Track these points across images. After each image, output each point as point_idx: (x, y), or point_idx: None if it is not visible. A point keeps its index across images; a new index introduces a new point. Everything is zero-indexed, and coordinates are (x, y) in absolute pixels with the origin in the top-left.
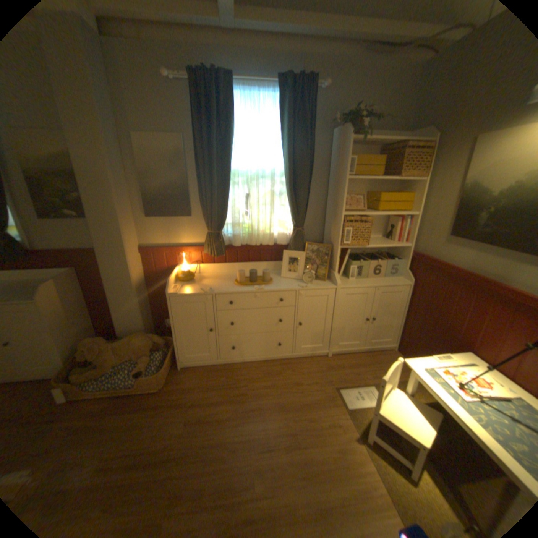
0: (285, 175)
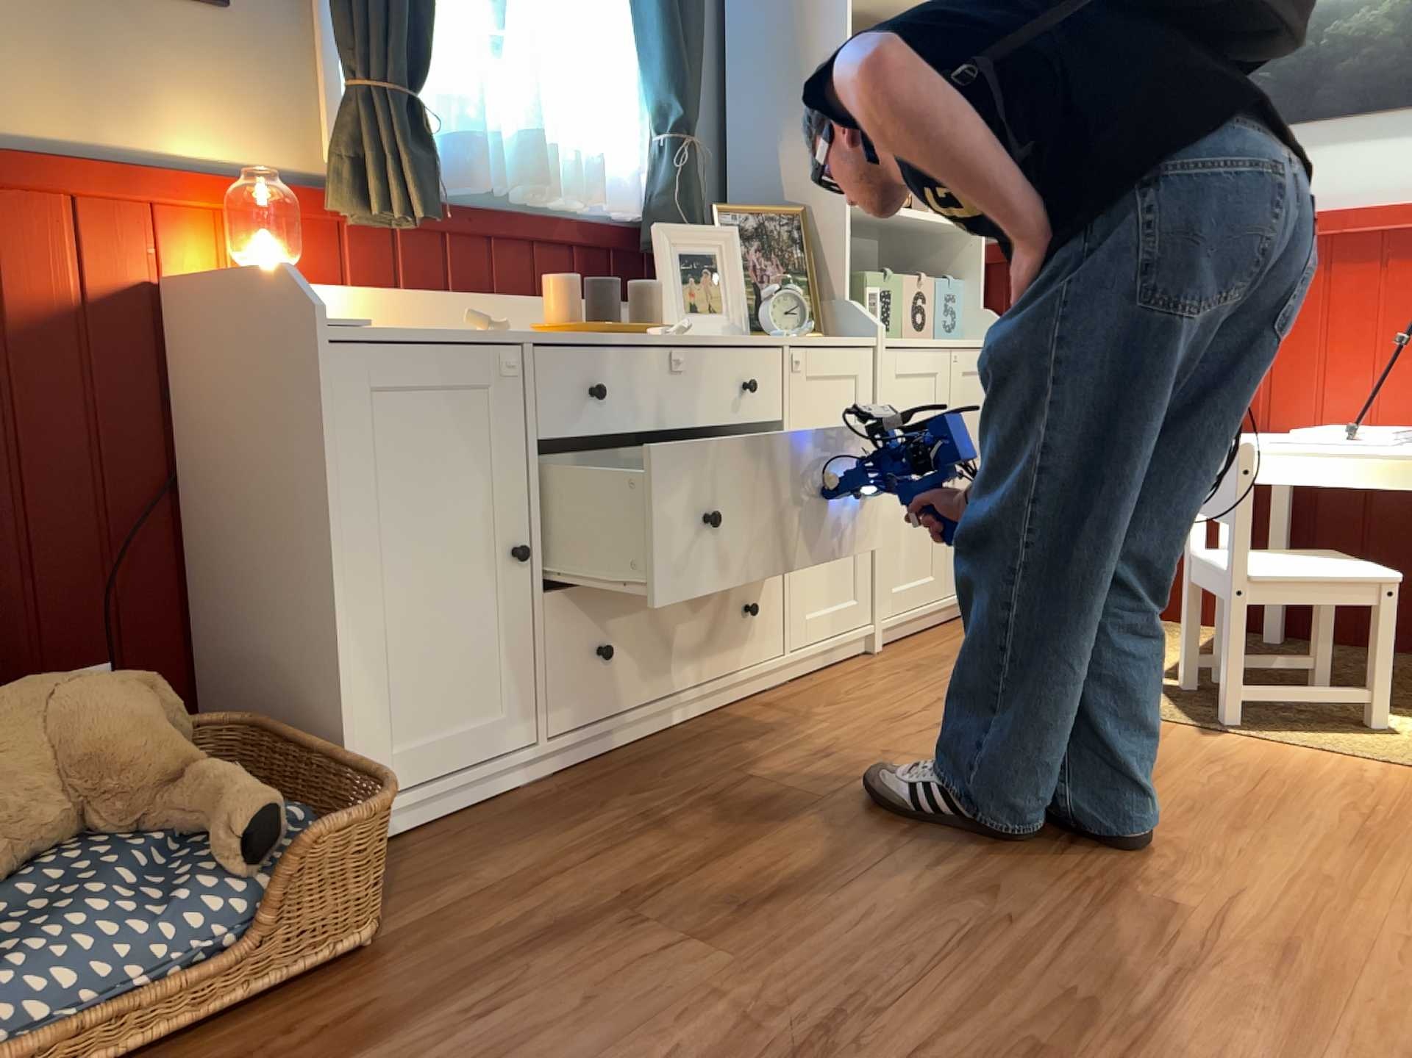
0: None
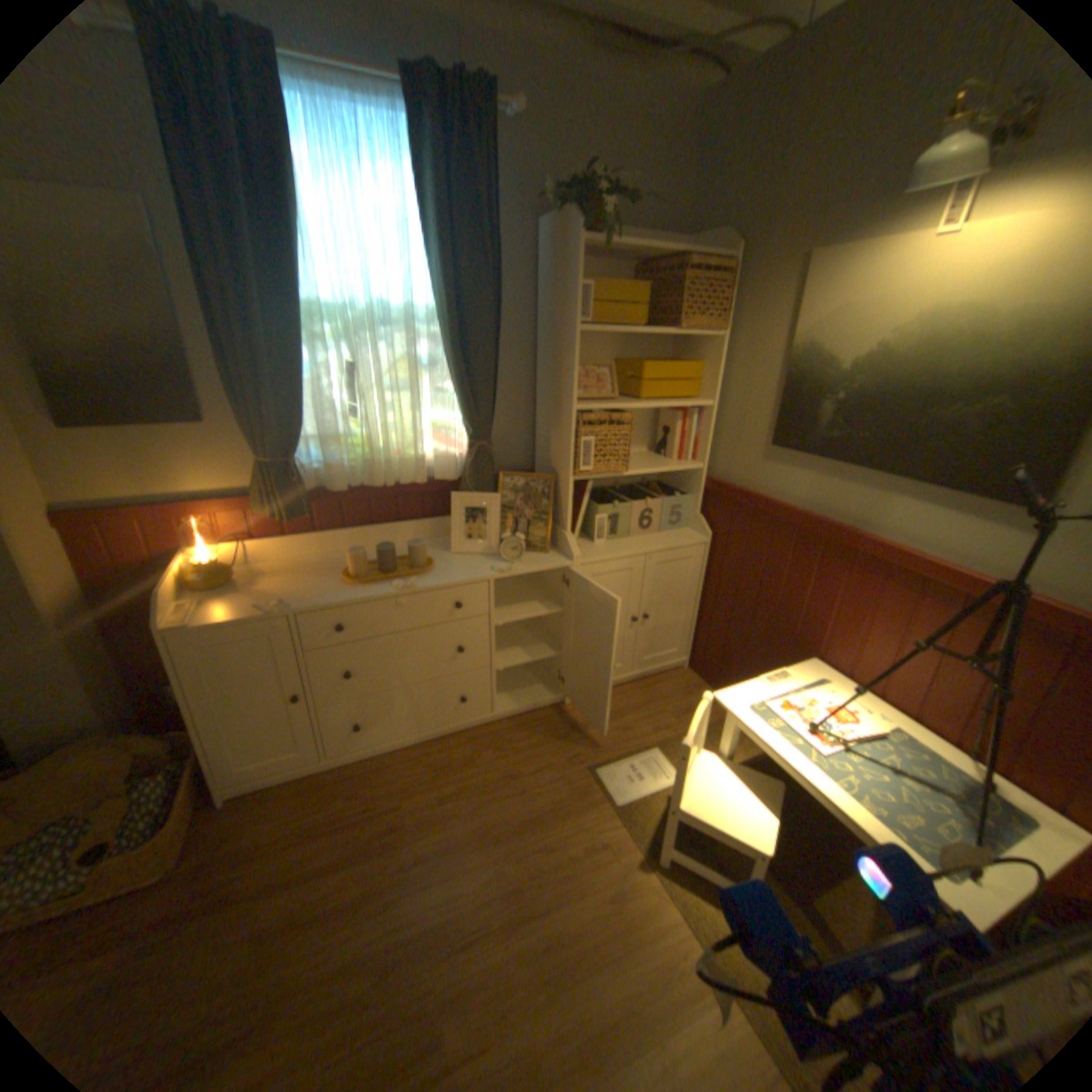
0: (441, 319)
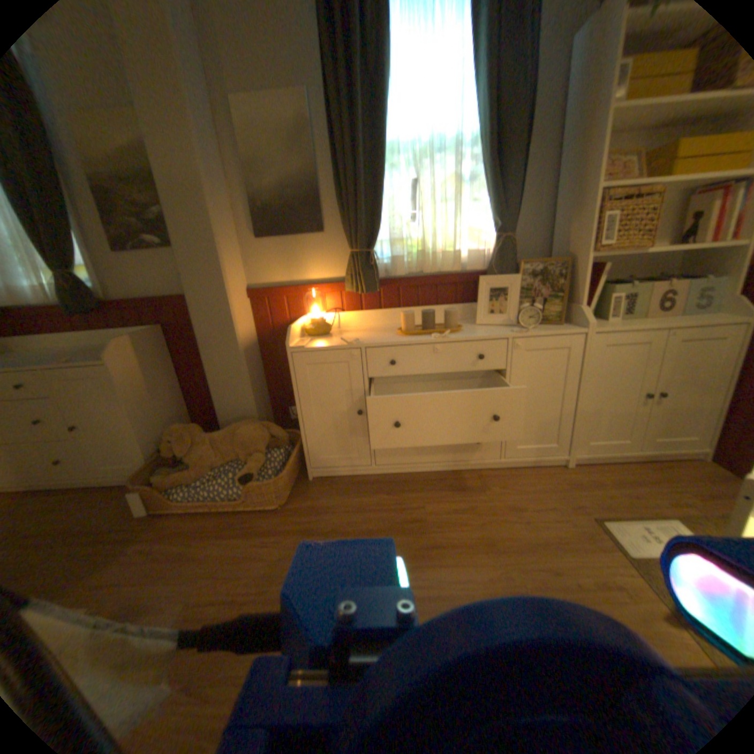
0: (483, 134)
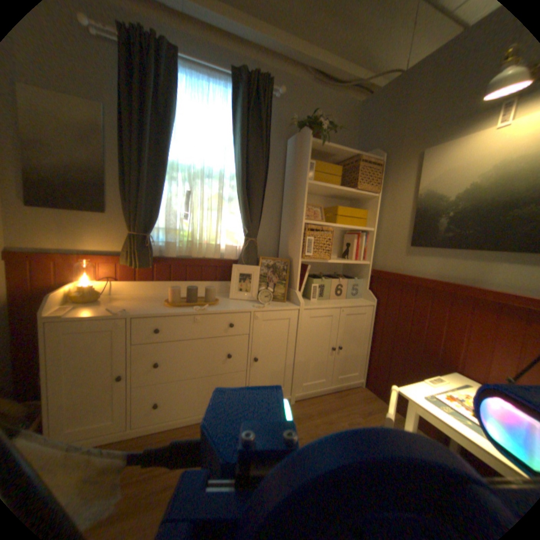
0: (238, 175)
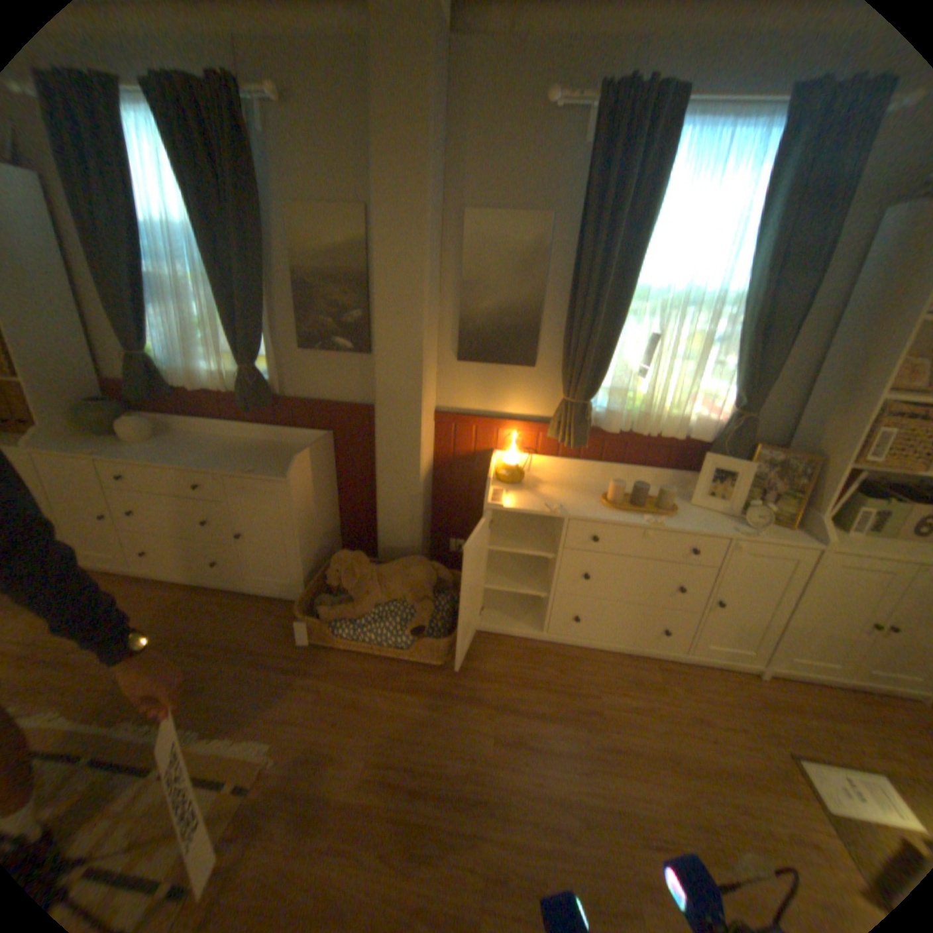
0: (751, 302)
